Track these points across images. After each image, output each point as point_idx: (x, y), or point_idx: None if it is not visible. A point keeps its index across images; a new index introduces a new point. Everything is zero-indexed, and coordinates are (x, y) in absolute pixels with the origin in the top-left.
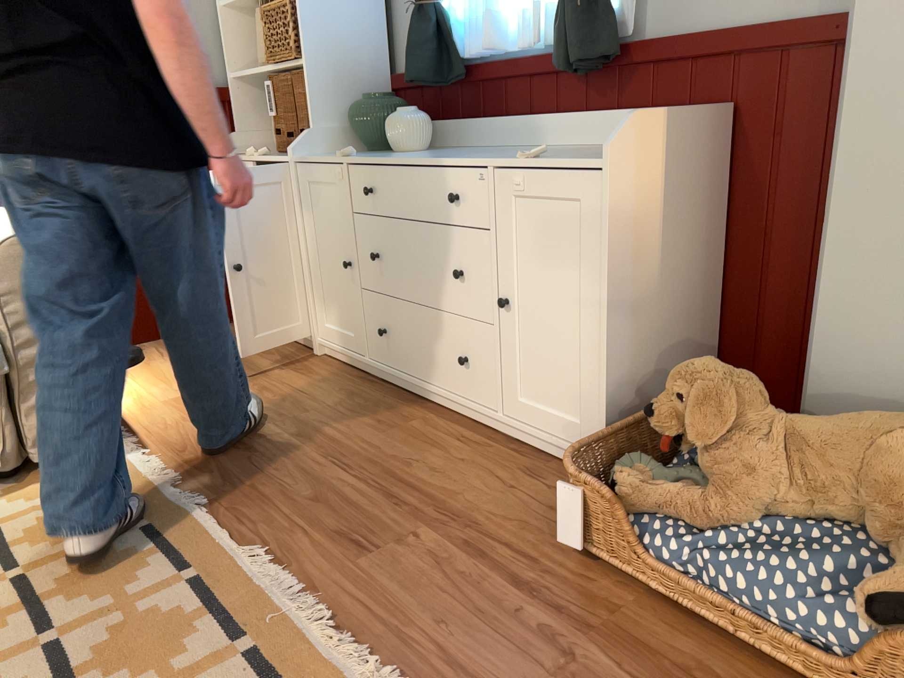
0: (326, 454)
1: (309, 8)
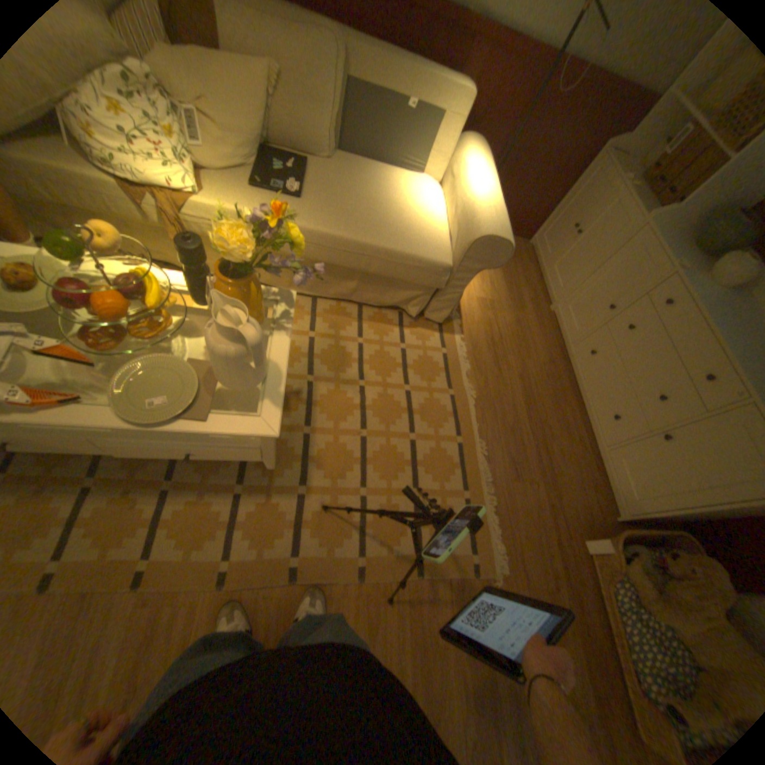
0: (526, 402)
1: None
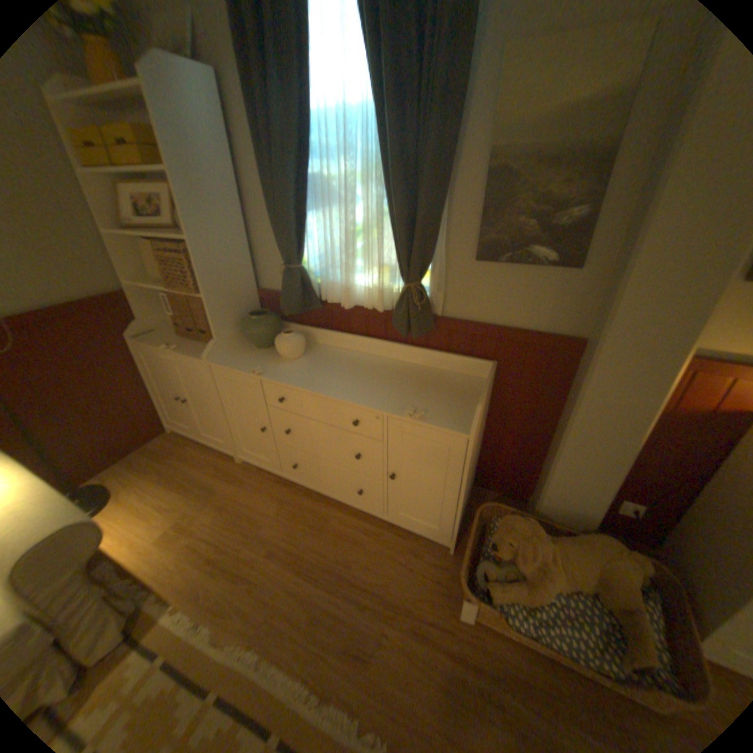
0: (296, 571)
1: (202, 260)
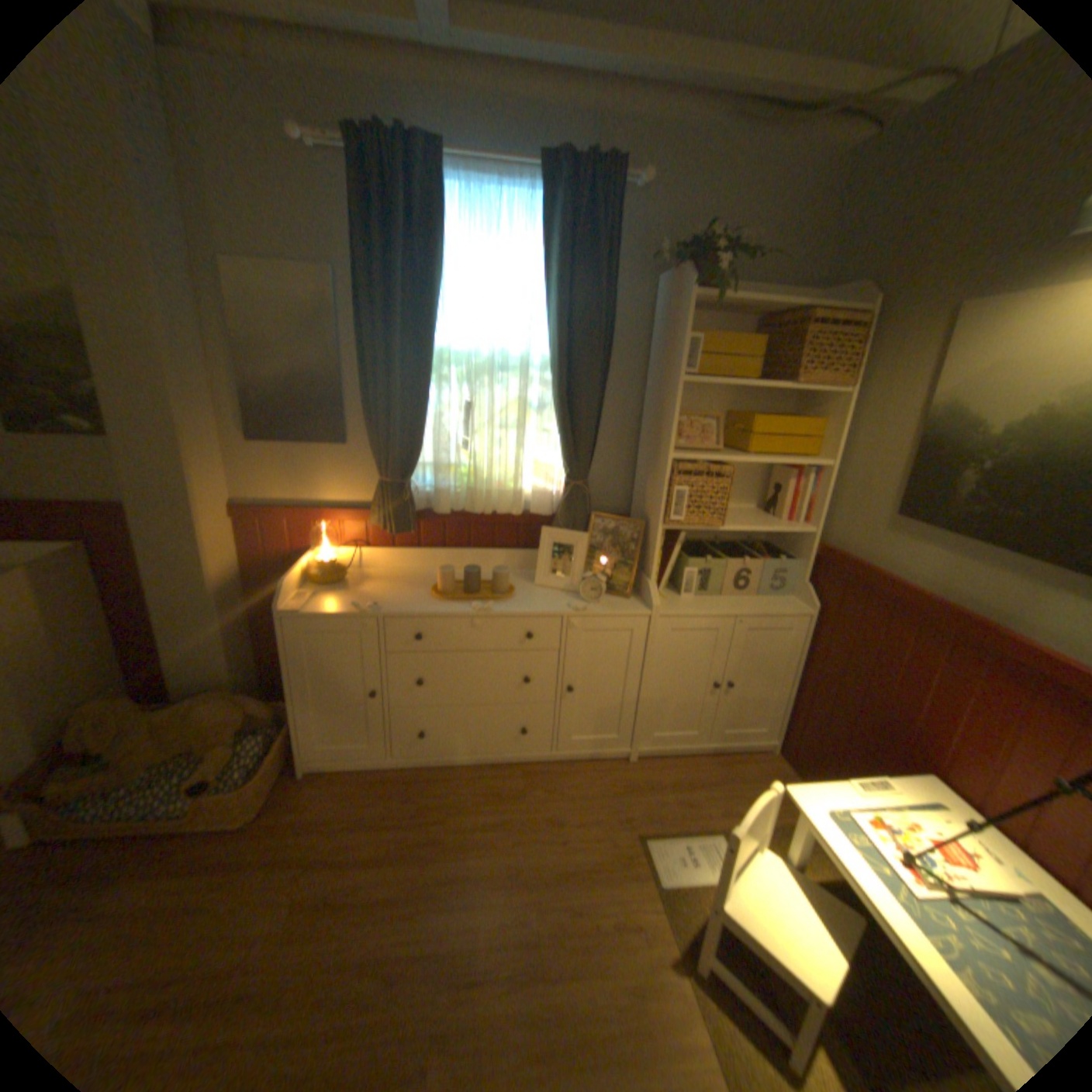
0: None
1: None
